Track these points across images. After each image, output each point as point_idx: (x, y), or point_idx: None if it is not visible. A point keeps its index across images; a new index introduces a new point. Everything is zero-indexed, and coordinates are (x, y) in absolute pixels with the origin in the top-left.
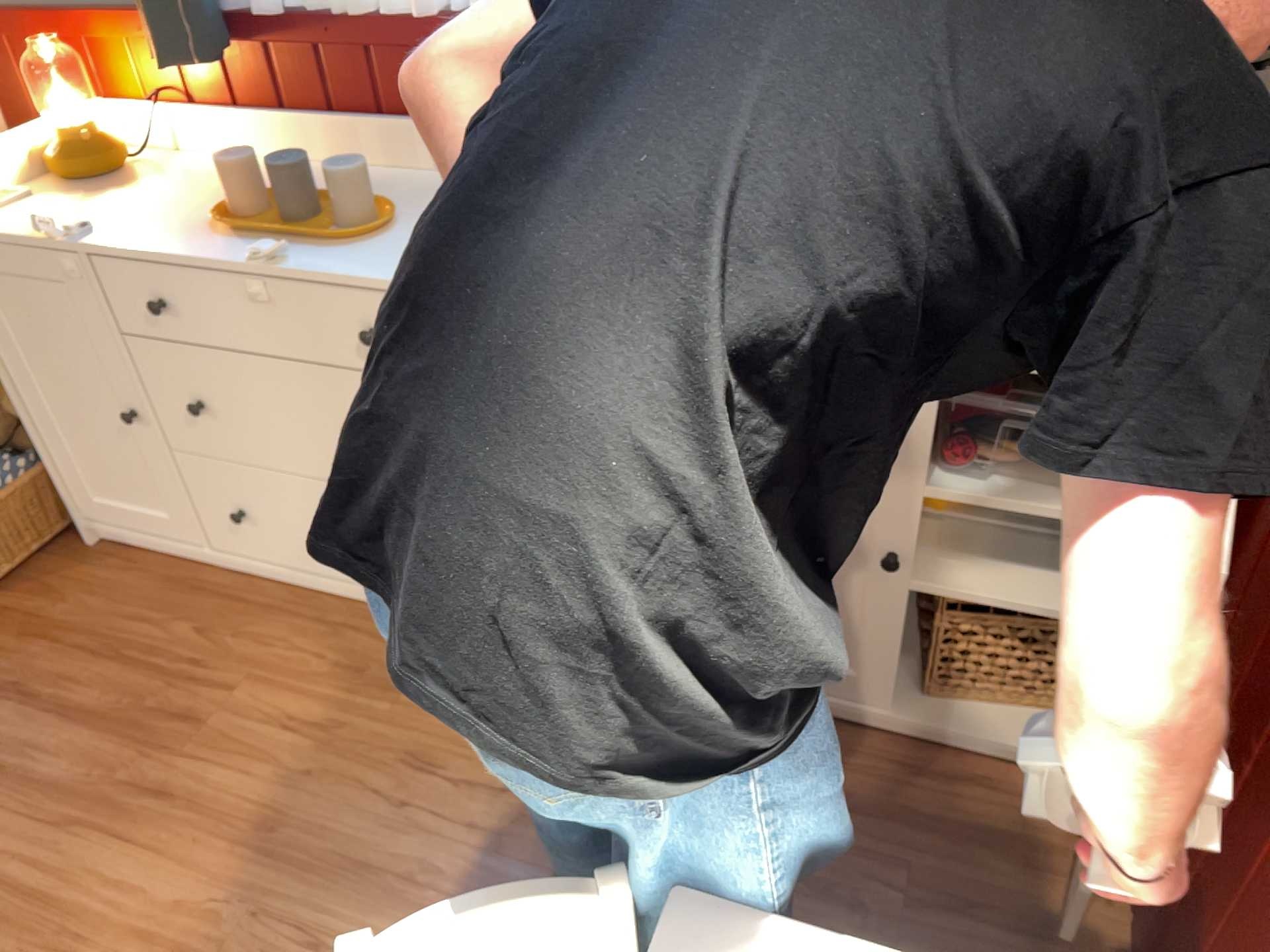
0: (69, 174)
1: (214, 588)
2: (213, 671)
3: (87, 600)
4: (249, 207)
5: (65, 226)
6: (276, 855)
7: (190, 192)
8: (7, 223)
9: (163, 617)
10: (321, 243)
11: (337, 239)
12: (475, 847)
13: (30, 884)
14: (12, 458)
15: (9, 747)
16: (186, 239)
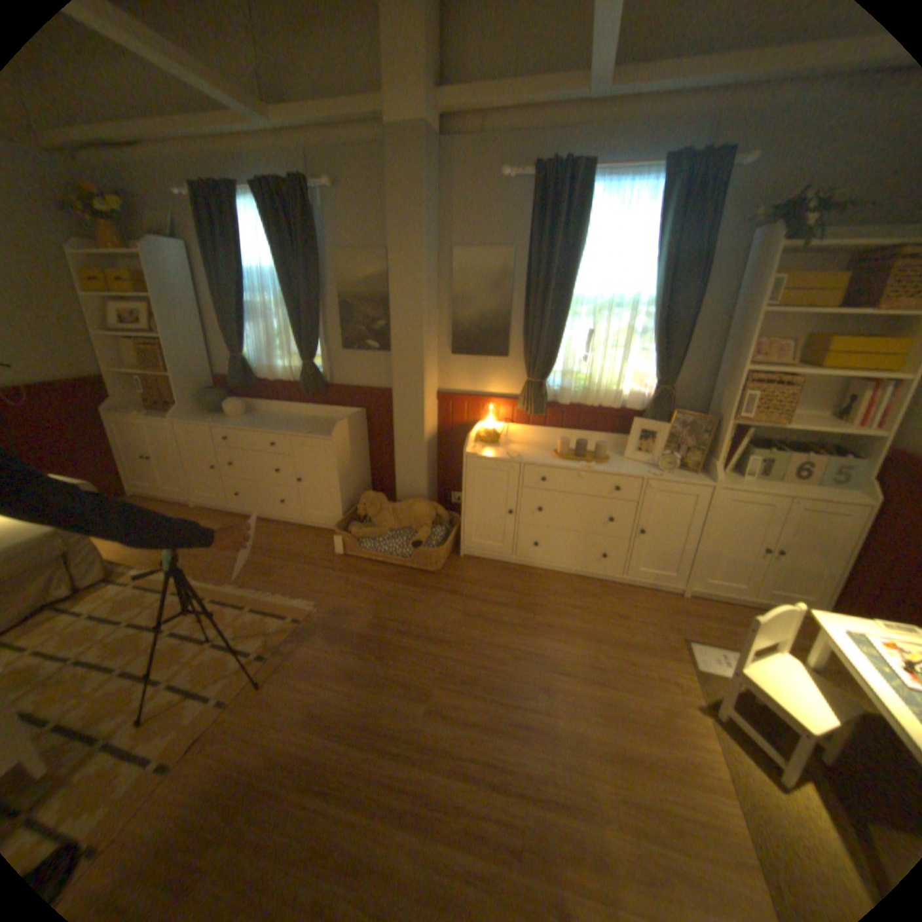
0: (486, 440)
1: (512, 571)
2: (533, 594)
3: (471, 574)
4: (563, 452)
5: (508, 455)
6: (599, 645)
7: (524, 447)
8: (482, 453)
9: (502, 579)
10: (592, 463)
11: (599, 462)
12: (658, 641)
13: (528, 654)
14: (436, 527)
15: (485, 617)
16: (547, 460)
